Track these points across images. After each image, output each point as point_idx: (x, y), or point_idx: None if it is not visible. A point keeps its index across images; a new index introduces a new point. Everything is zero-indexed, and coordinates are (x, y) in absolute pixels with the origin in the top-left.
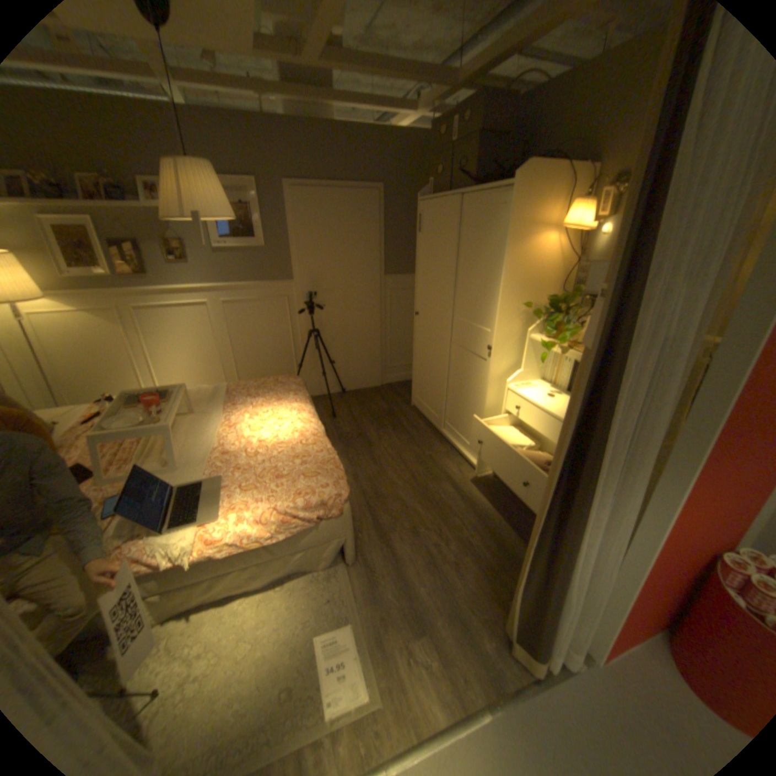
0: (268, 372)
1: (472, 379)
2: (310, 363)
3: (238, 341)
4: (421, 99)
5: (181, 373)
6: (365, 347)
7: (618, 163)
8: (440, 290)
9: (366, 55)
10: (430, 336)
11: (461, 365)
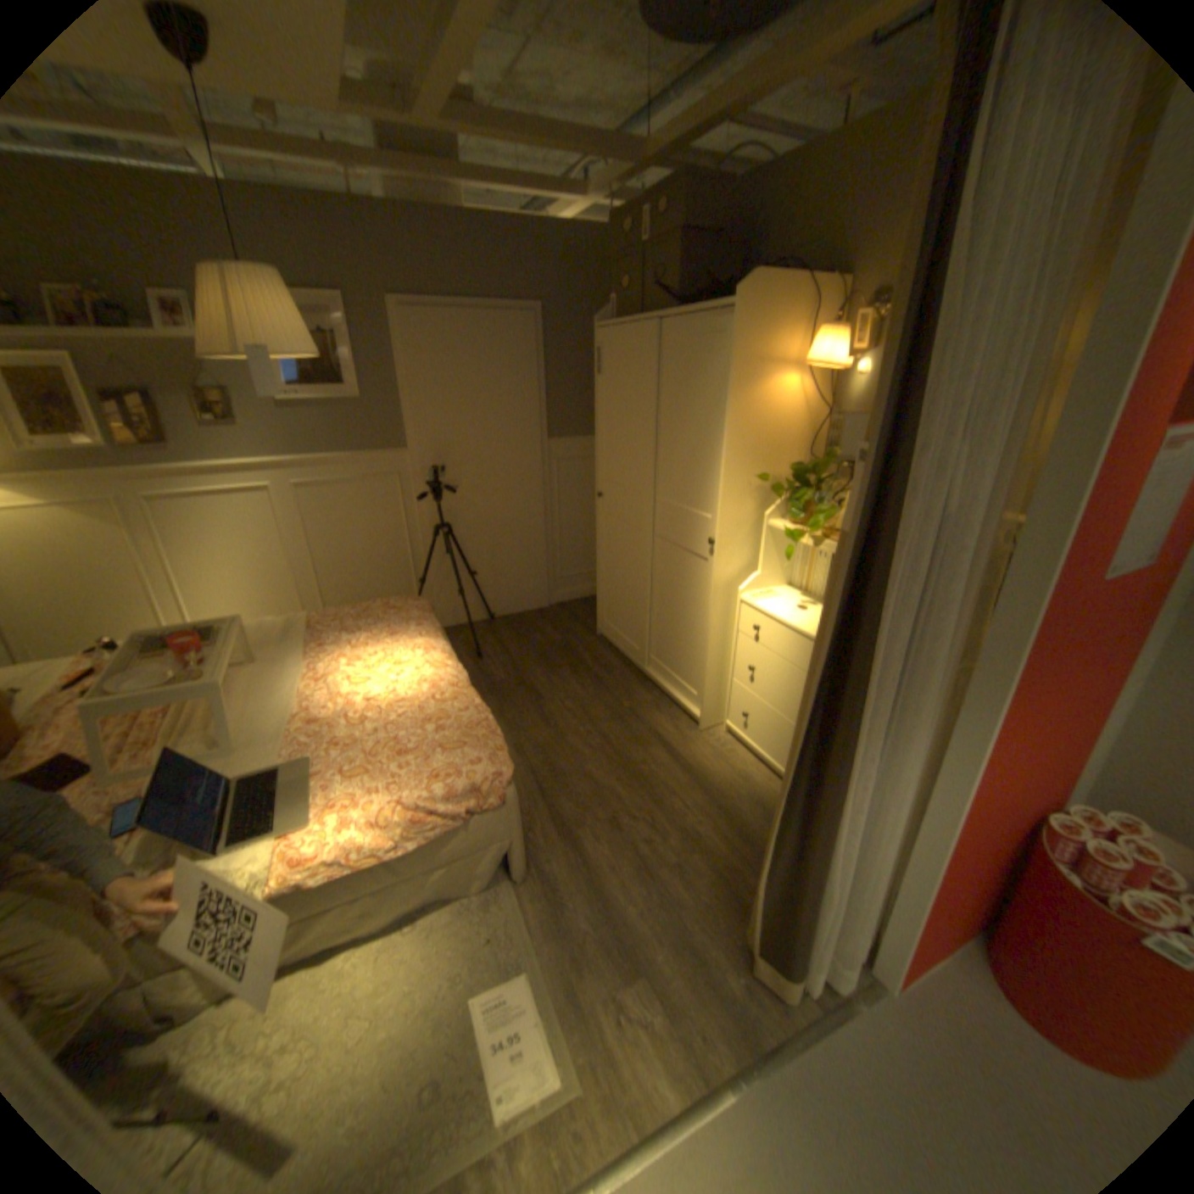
0: (371, 592)
1: (688, 589)
2: (438, 576)
3: (321, 547)
4: (592, 179)
5: (228, 600)
6: (523, 549)
7: (876, 276)
8: (634, 459)
9: (509, 115)
10: (622, 527)
11: (670, 569)
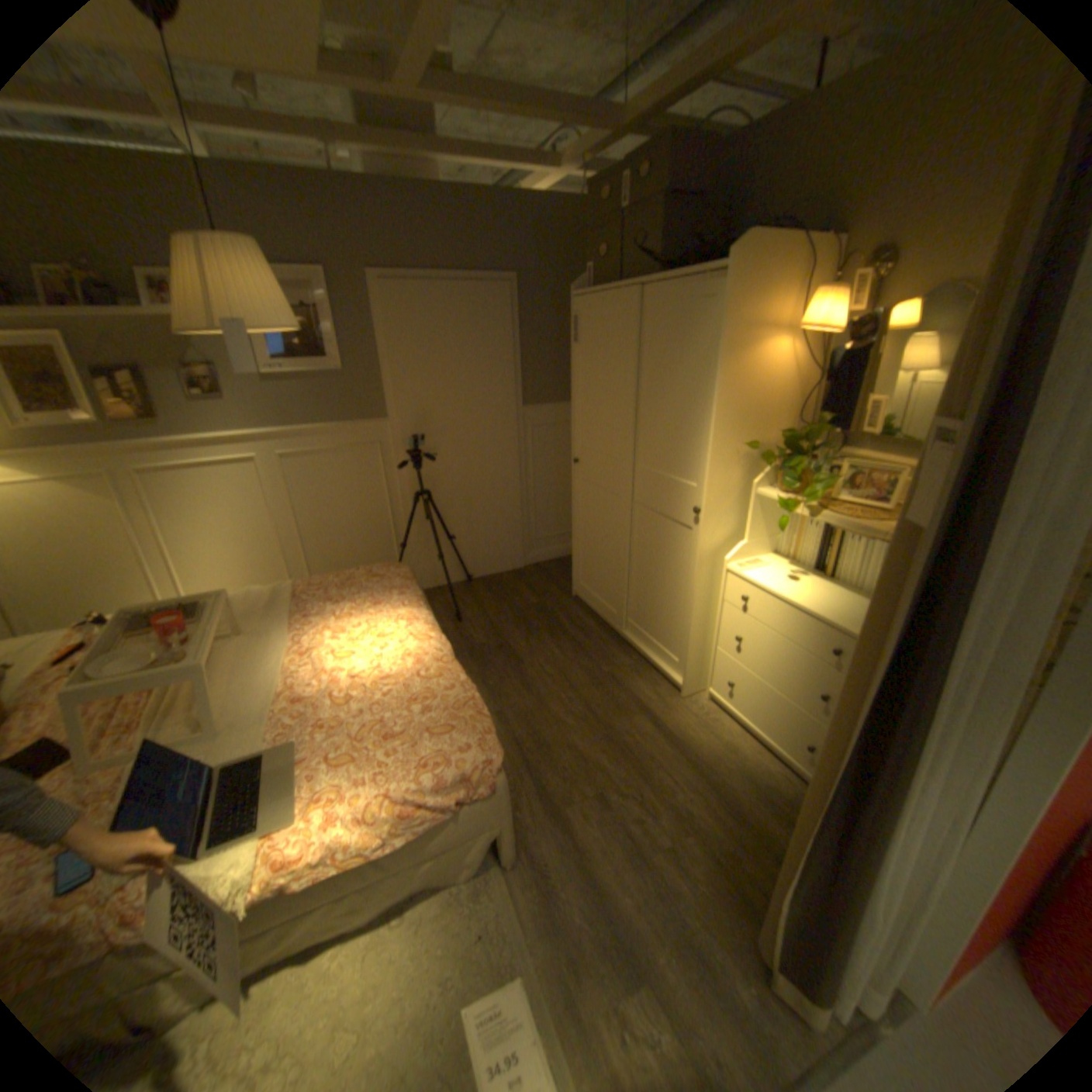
0: (354, 557)
1: (669, 557)
2: (418, 541)
3: (306, 514)
4: (567, 151)
5: (217, 568)
6: (499, 513)
7: (875, 235)
8: (612, 427)
9: (488, 83)
10: (599, 493)
11: (650, 536)
